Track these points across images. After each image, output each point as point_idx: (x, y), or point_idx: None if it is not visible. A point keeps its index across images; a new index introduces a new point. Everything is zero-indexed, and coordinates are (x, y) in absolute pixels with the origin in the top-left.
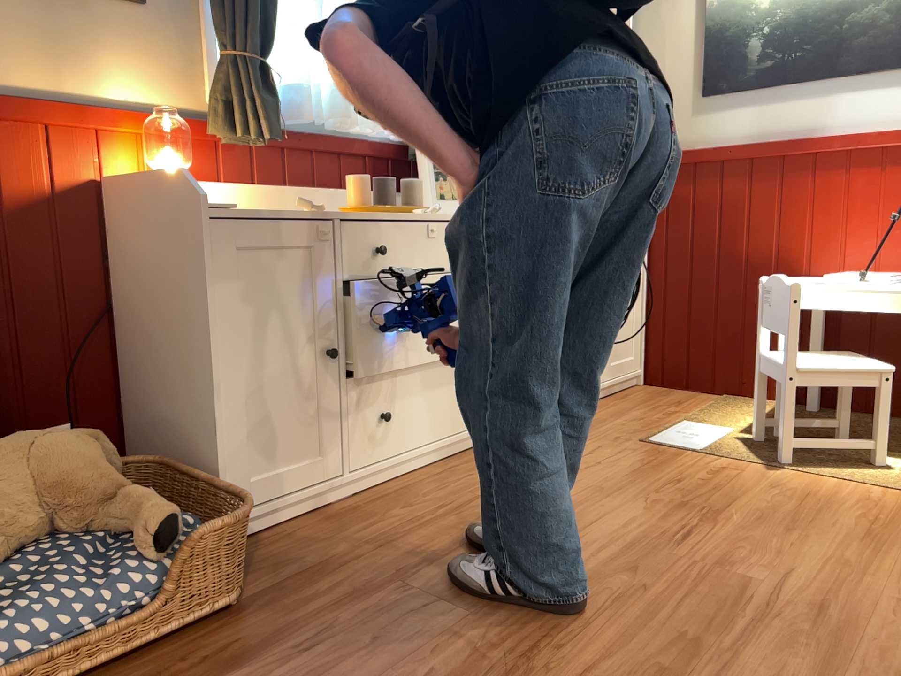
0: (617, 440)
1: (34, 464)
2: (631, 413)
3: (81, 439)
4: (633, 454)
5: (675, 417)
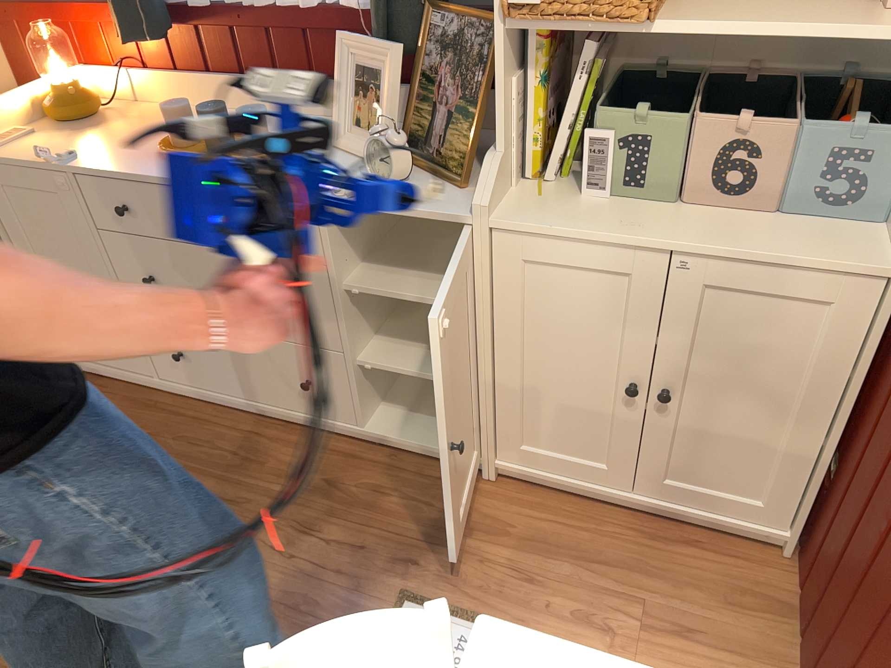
0: (399, 558)
1: None
2: (556, 558)
3: None
4: (343, 584)
5: (565, 623)
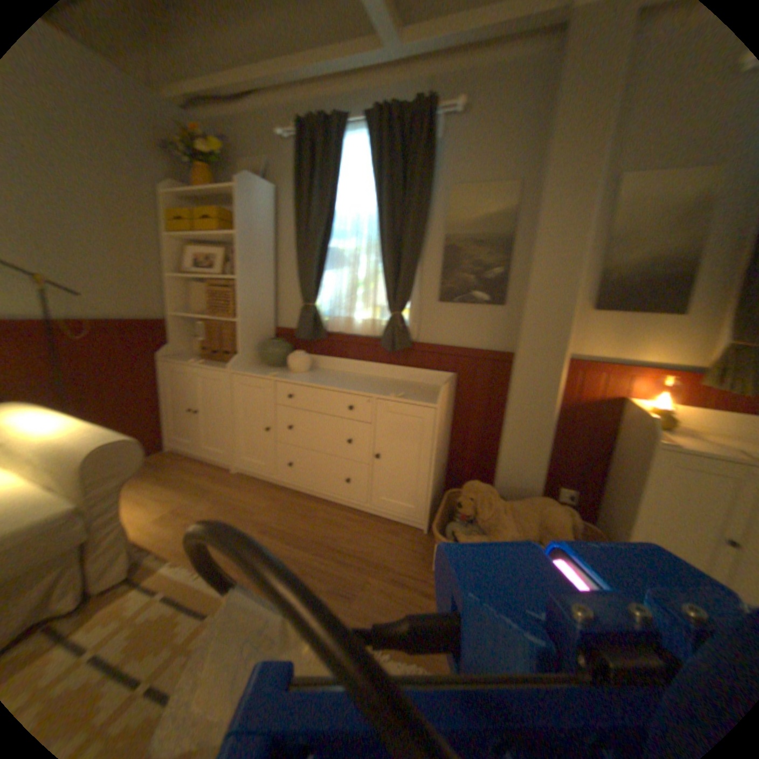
0: None
1: (543, 516)
2: None
3: (564, 515)
4: None
5: None
